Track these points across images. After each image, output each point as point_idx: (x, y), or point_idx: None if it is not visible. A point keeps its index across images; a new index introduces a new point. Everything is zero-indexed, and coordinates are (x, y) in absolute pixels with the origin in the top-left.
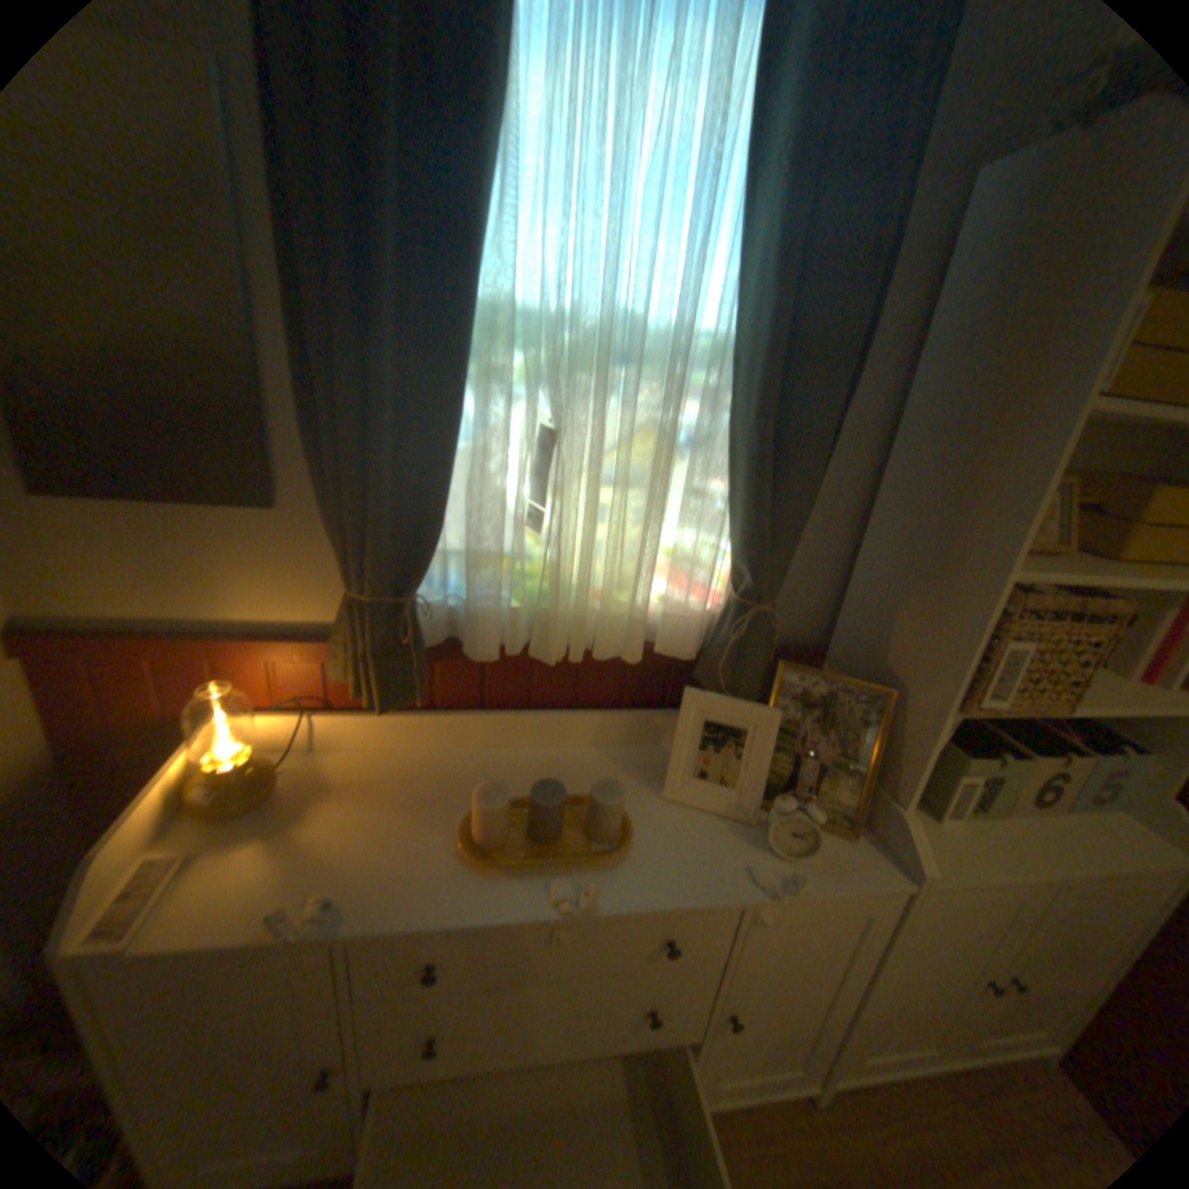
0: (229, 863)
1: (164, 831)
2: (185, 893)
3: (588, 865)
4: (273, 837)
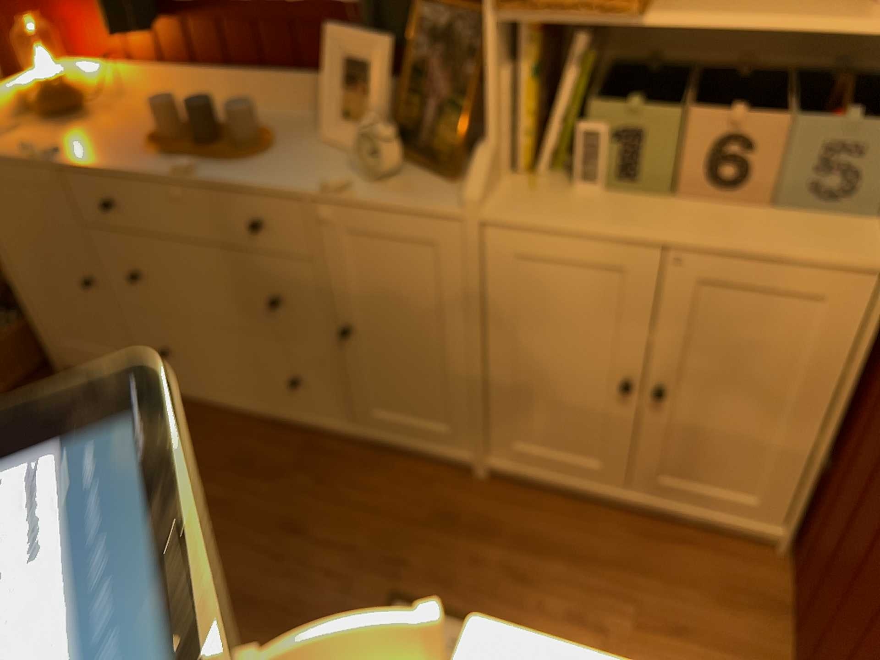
0: (33, 129)
1: (22, 118)
2: (4, 135)
3: (216, 156)
4: (62, 123)
